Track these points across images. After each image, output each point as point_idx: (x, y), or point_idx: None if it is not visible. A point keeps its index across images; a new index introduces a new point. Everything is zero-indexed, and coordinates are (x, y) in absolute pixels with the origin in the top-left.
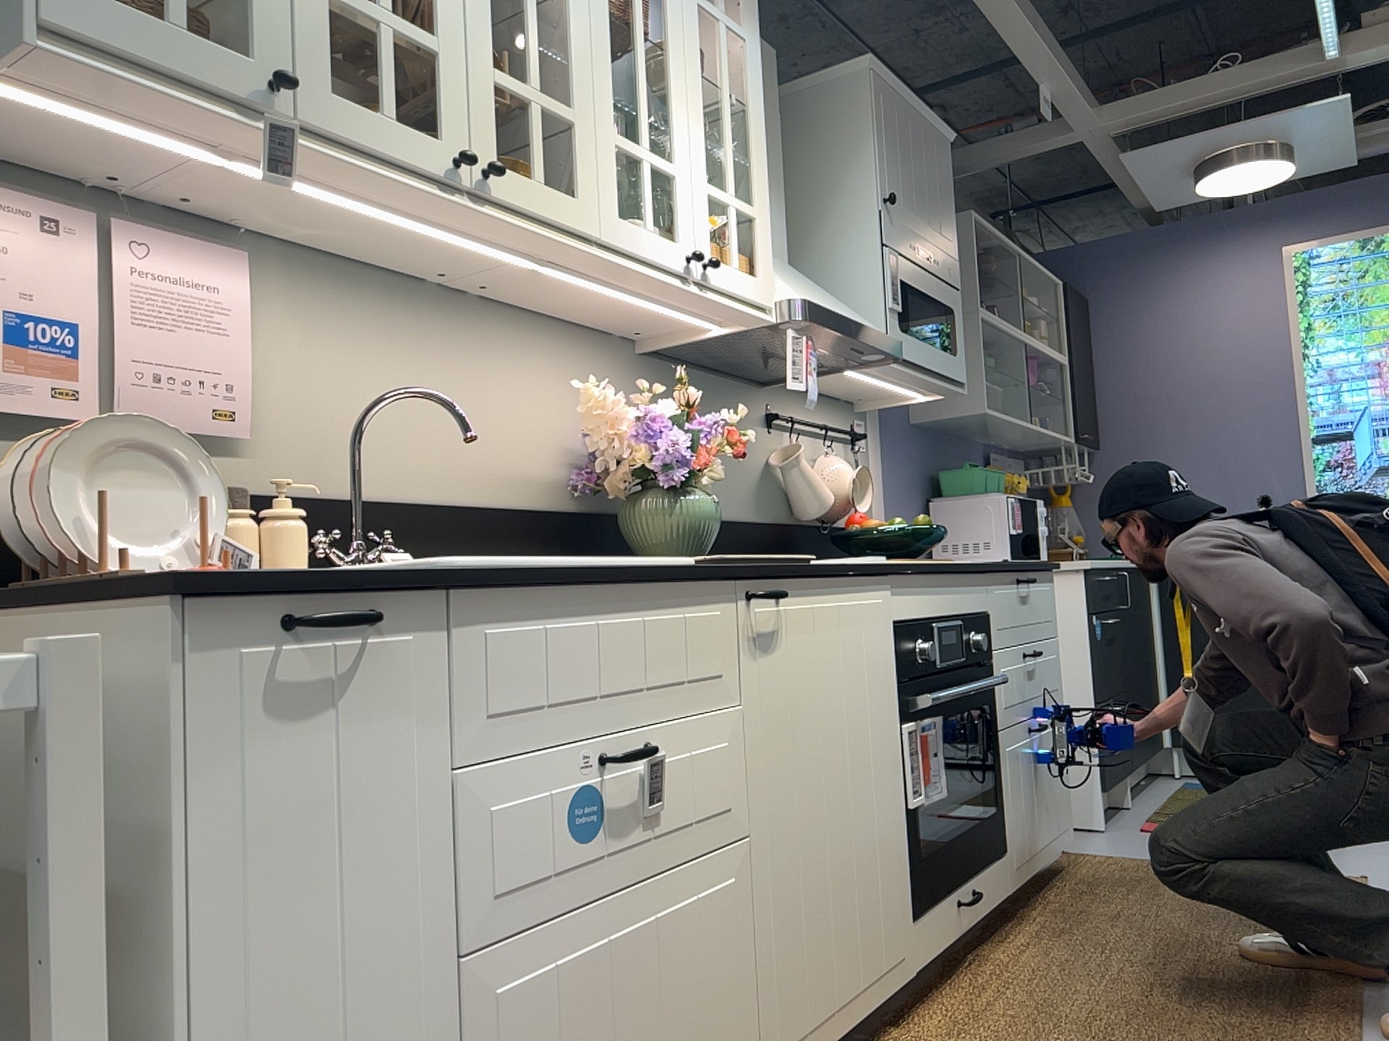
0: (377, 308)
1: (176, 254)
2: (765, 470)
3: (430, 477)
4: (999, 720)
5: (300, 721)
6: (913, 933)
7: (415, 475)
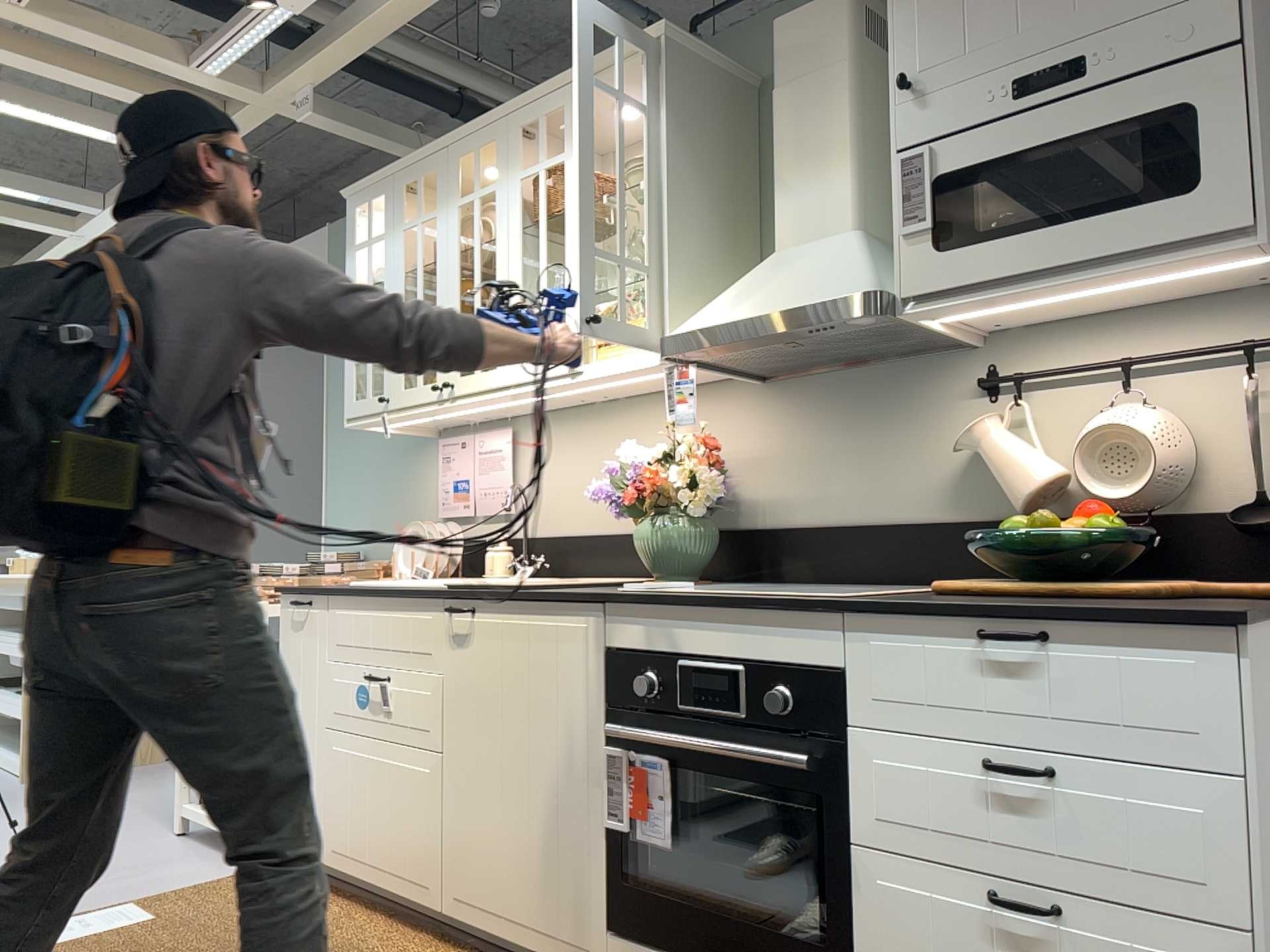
0: (569, 428)
1: (488, 439)
2: (967, 454)
3: (592, 518)
4: (853, 827)
5: (297, 632)
6: (608, 944)
7: (584, 518)
